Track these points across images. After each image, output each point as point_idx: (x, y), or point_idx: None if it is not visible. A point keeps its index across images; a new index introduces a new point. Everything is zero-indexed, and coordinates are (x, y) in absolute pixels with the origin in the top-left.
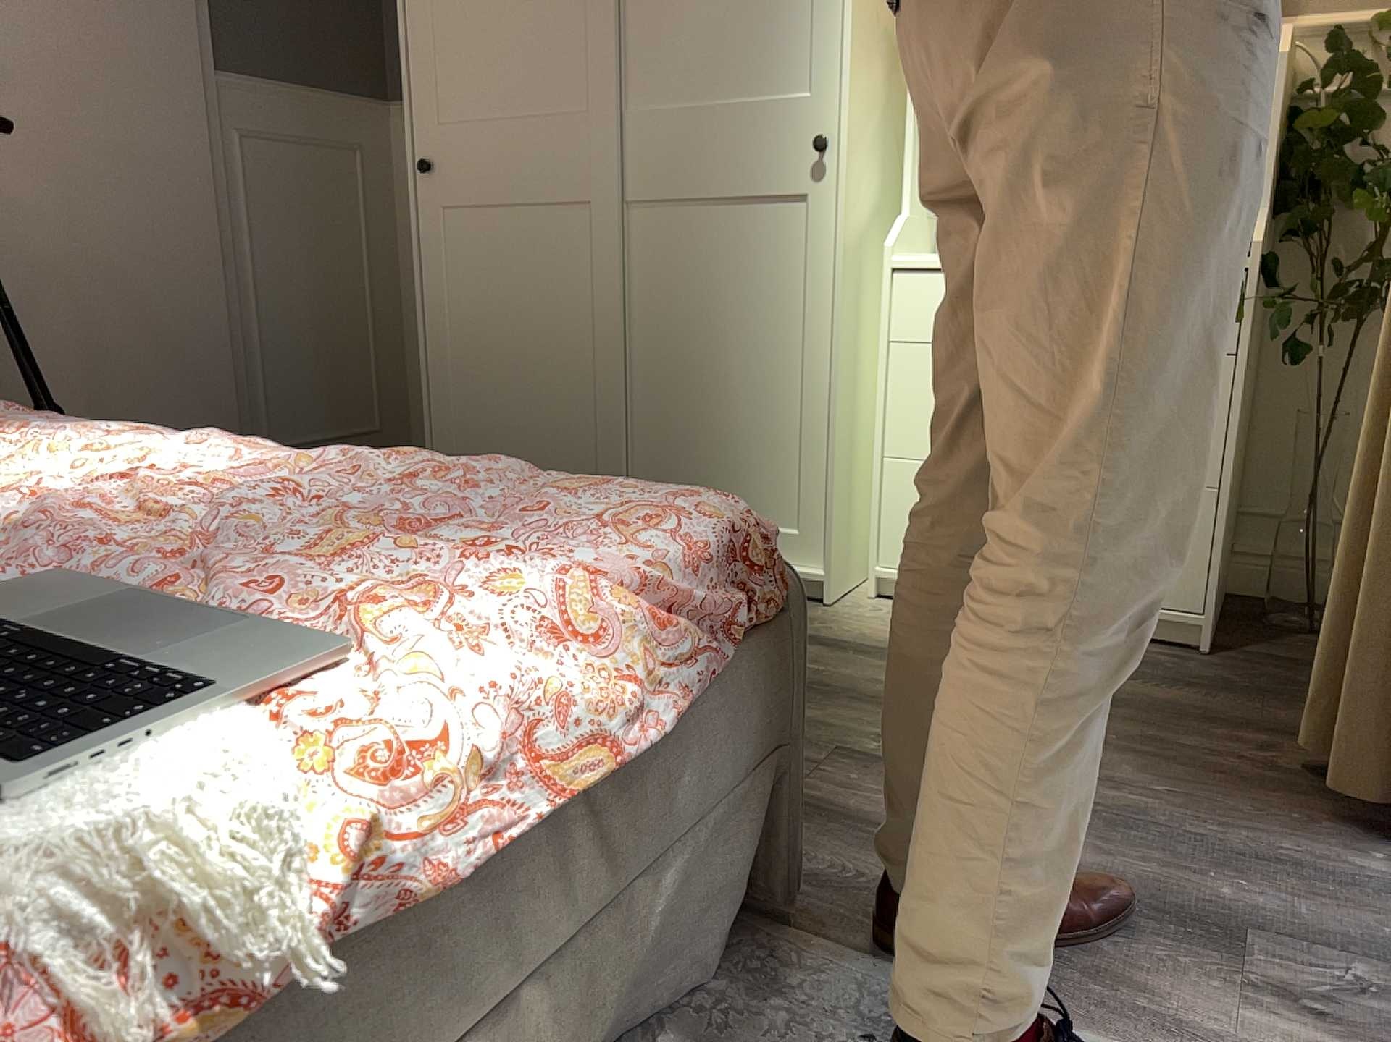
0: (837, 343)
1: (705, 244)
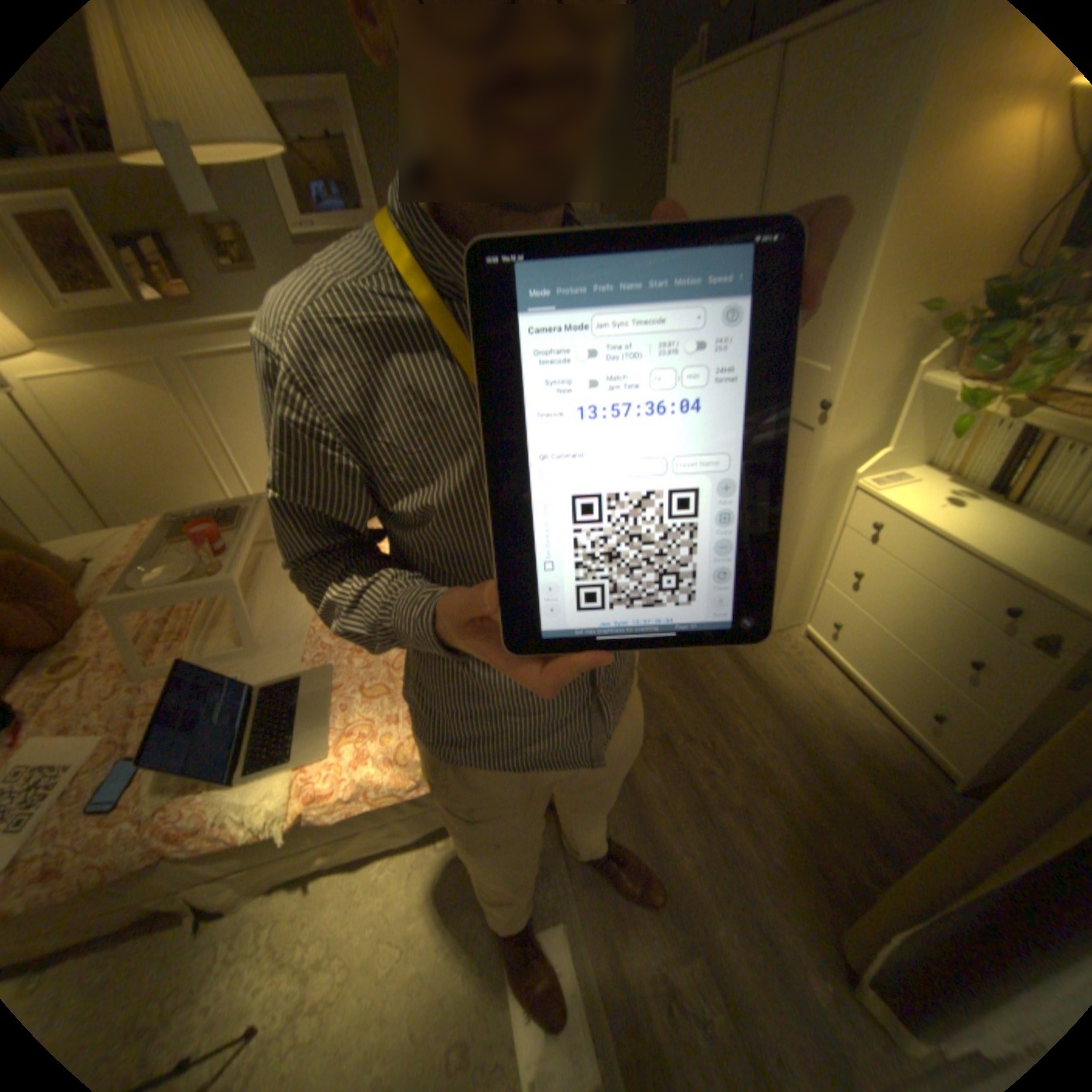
0: (804, 519)
1: None
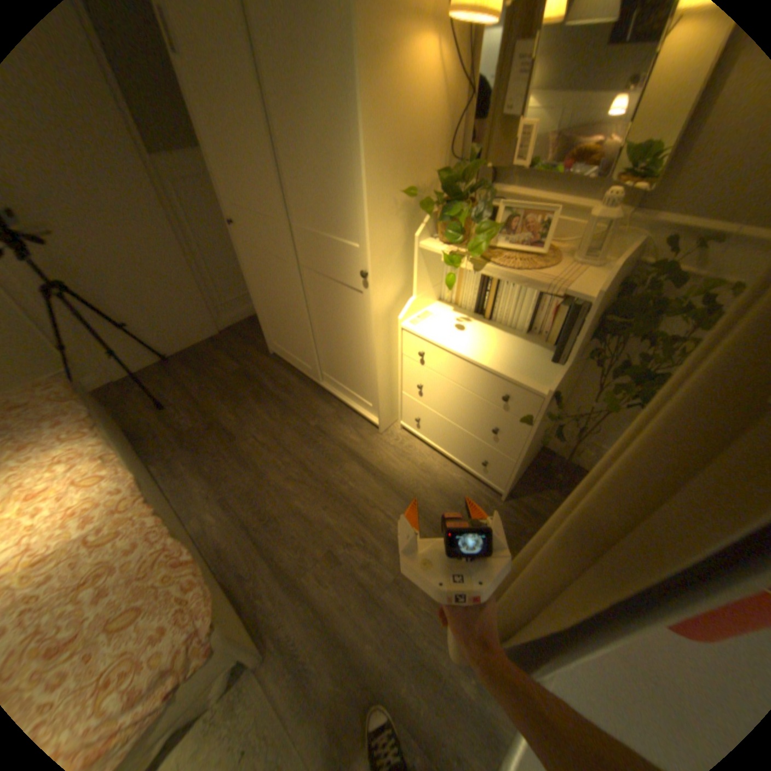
0: (376, 357)
1: (330, 295)
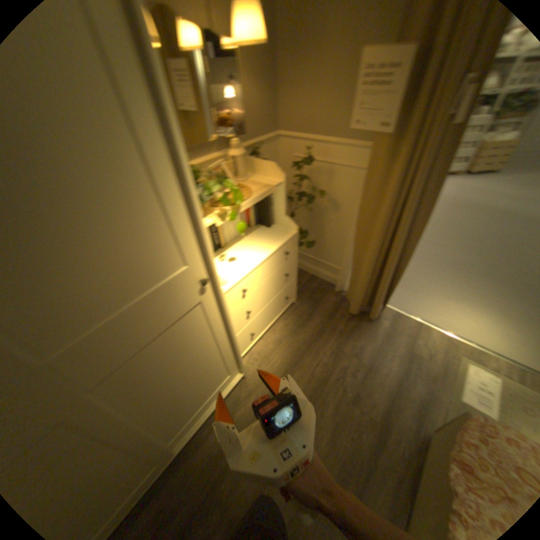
0: (233, 329)
1: (160, 354)
